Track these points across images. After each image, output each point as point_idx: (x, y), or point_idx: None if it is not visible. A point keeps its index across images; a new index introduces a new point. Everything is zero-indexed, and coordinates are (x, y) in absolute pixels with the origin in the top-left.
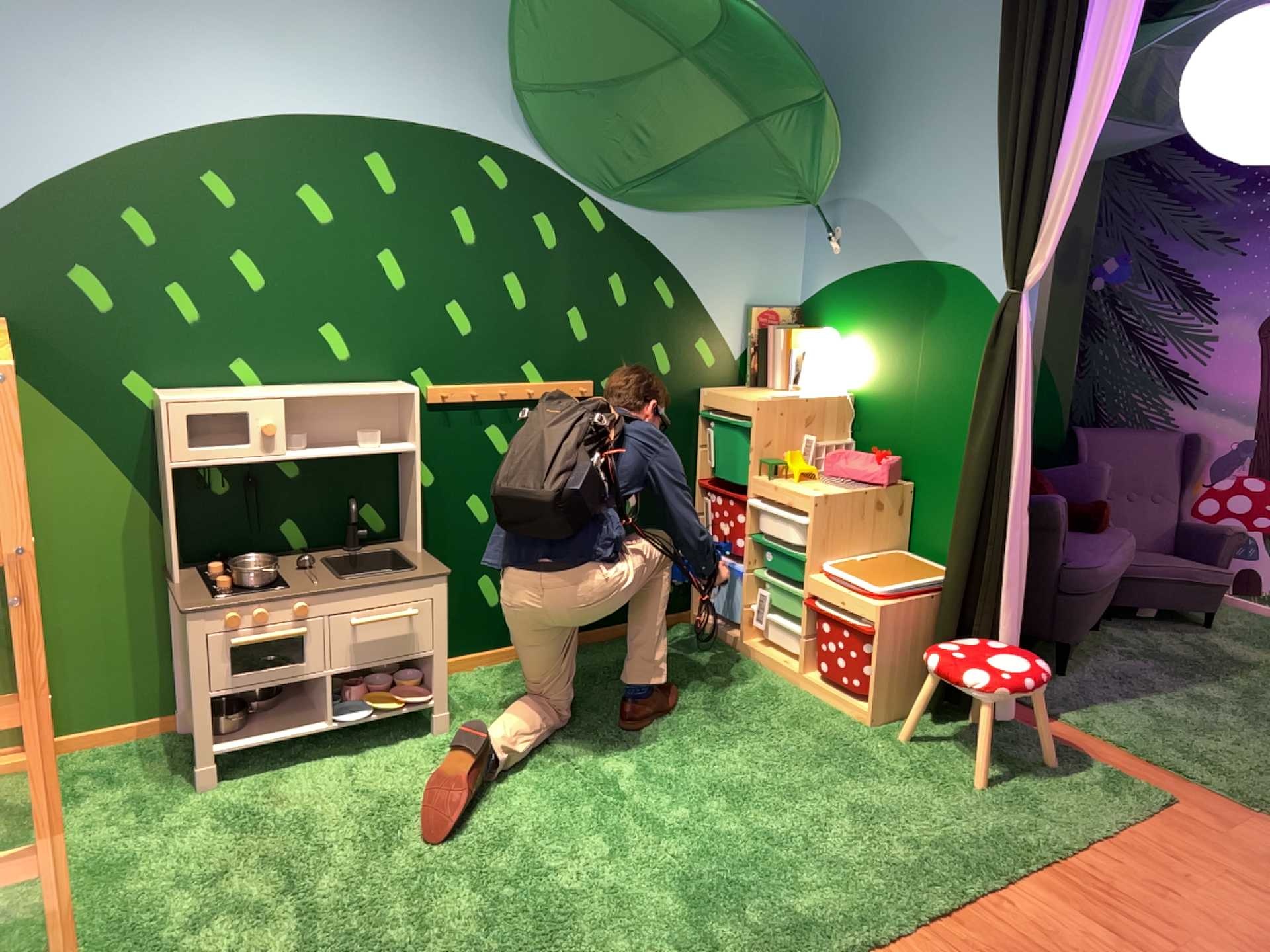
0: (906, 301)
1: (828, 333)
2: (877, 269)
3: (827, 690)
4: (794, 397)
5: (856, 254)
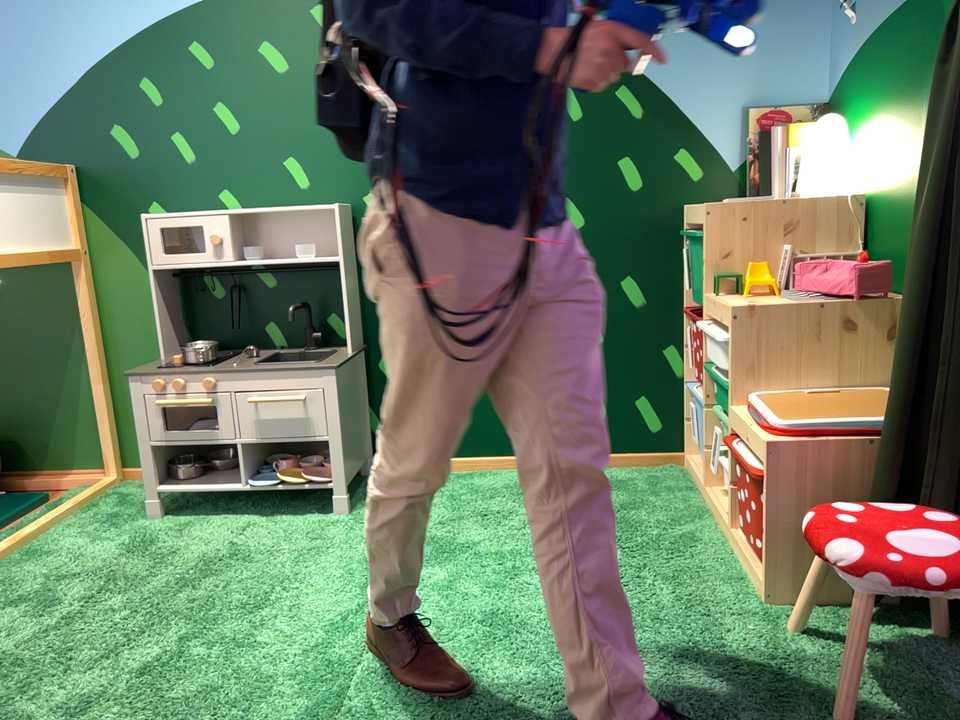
0: (916, 42)
1: (850, 120)
2: (890, 14)
3: (746, 557)
4: (777, 199)
5: (872, 5)
